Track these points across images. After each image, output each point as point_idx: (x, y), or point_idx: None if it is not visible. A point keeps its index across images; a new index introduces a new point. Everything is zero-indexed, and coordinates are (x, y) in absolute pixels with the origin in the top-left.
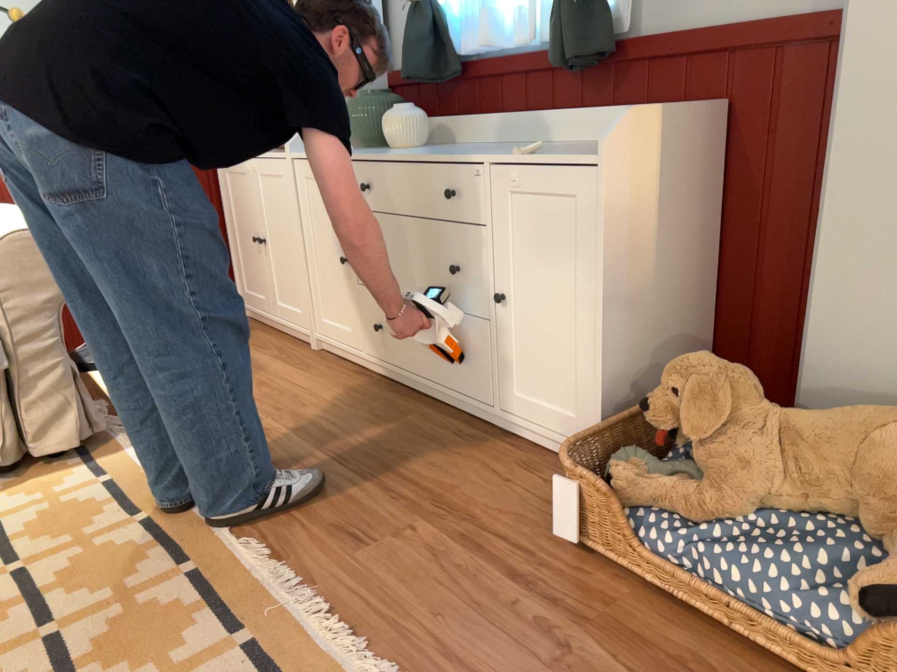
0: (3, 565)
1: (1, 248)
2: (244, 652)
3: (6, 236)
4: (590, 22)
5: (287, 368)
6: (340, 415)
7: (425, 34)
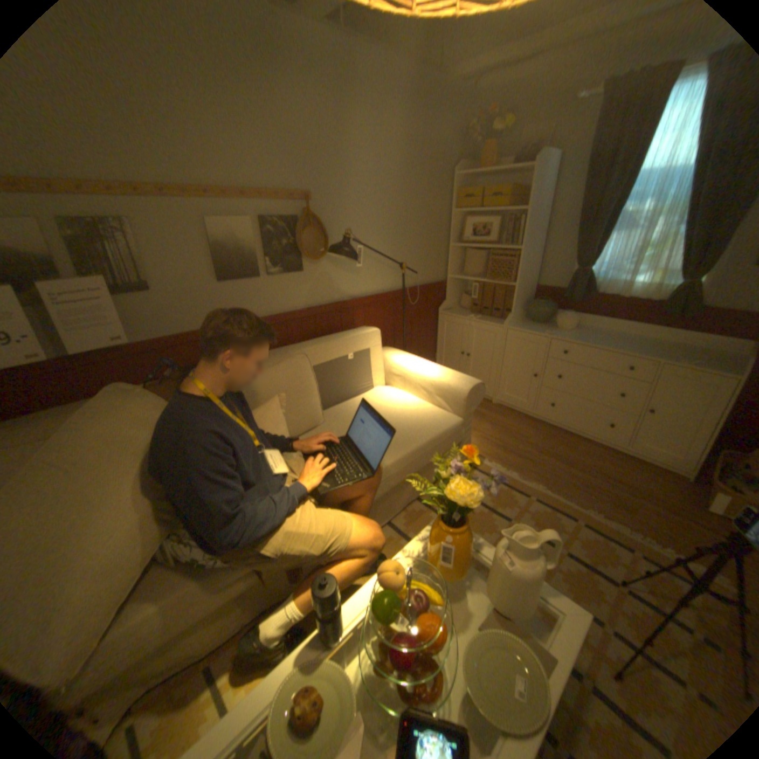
0: (508, 522)
1: (468, 393)
2: (646, 561)
3: (469, 387)
4: (696, 301)
5: (494, 415)
6: (549, 444)
7: (585, 283)
